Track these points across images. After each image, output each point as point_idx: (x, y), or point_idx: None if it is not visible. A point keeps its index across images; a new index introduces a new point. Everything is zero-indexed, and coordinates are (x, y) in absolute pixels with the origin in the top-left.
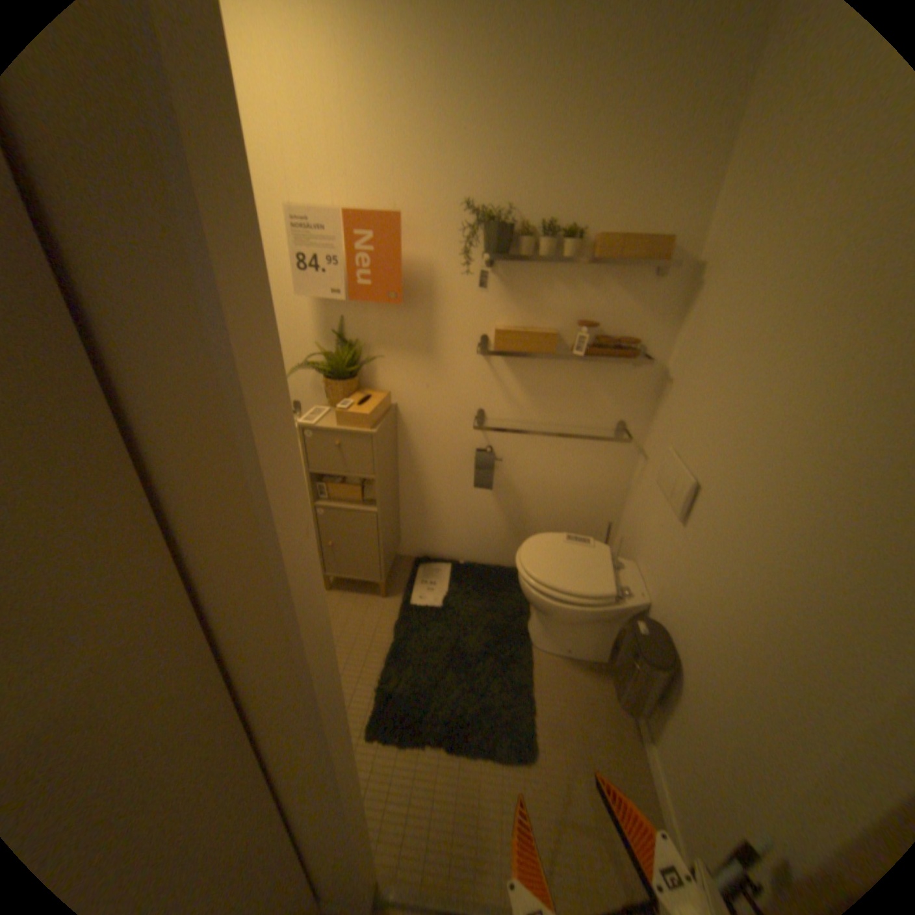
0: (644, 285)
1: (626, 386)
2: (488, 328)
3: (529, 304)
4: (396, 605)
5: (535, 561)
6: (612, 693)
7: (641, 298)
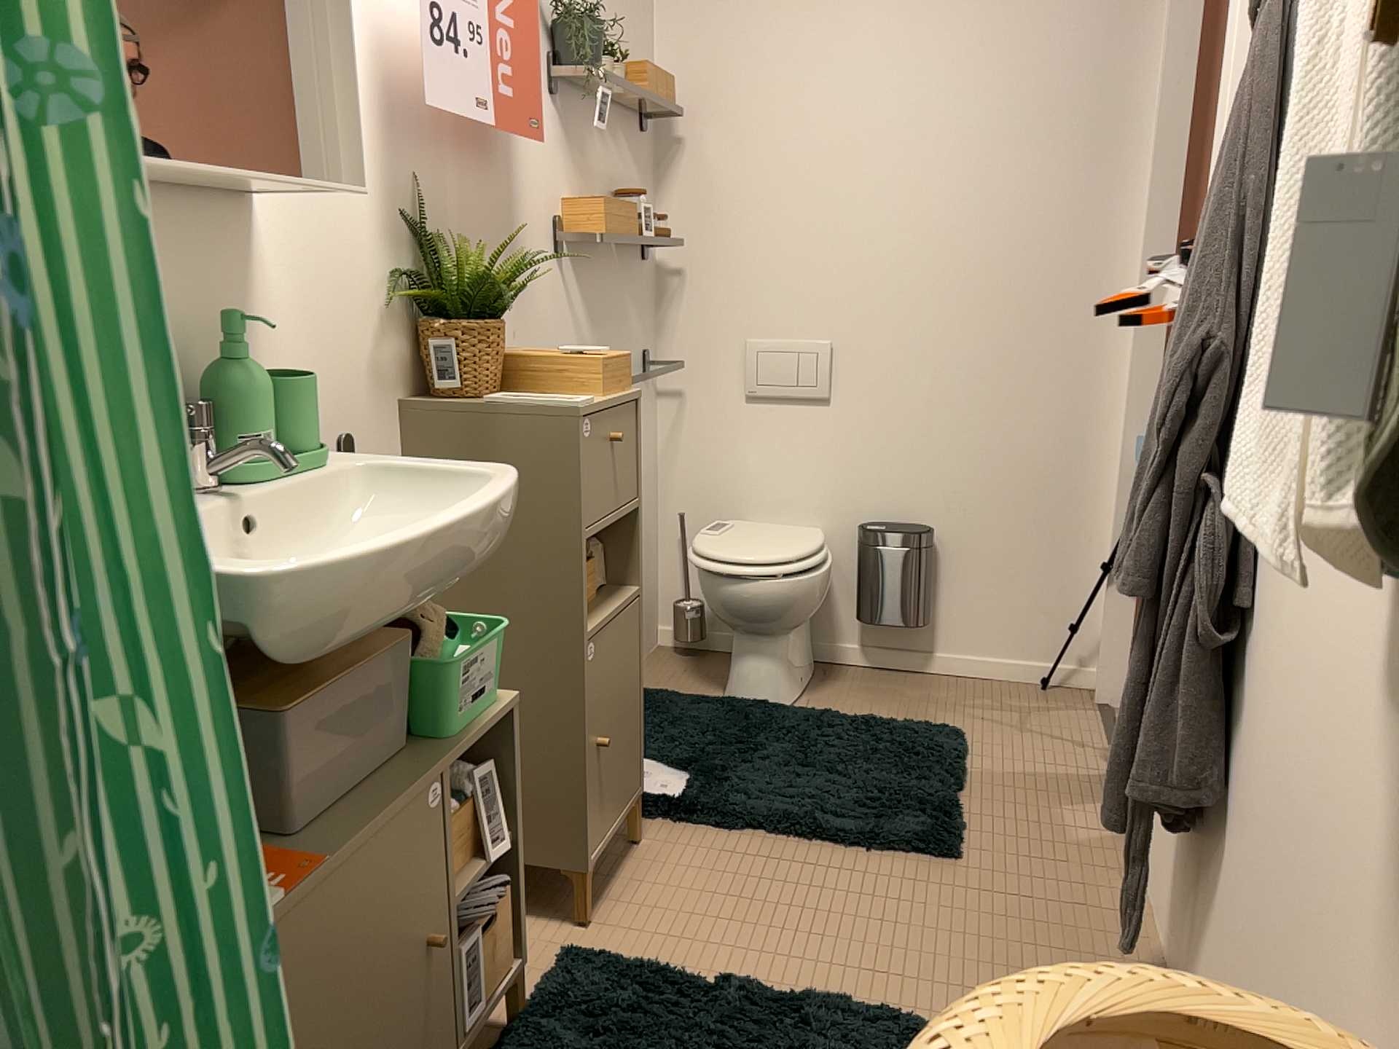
0: (638, 154)
1: (643, 299)
2: (561, 212)
3: (584, 173)
4: (667, 824)
5: (761, 553)
6: (859, 677)
7: (639, 171)
